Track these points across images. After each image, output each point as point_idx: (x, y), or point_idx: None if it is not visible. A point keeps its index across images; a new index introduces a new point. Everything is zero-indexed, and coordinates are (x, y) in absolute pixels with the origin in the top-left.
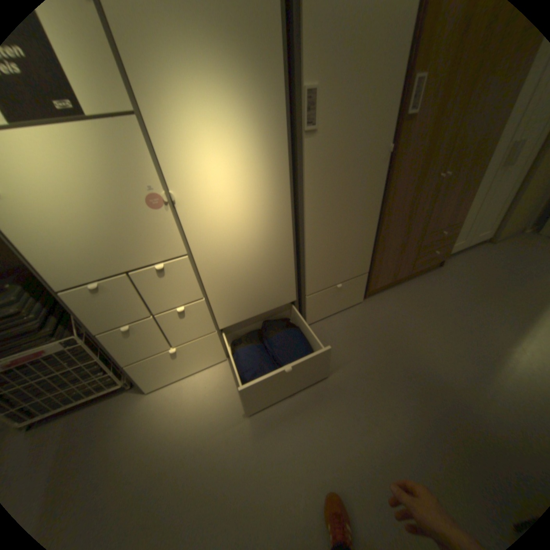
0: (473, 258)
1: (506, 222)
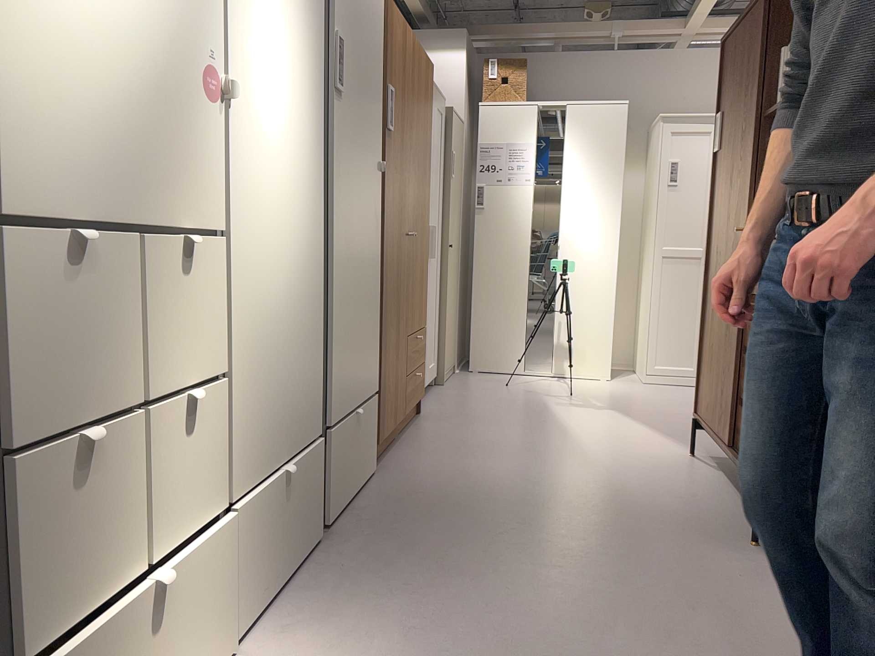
0: (438, 400)
1: (443, 348)
